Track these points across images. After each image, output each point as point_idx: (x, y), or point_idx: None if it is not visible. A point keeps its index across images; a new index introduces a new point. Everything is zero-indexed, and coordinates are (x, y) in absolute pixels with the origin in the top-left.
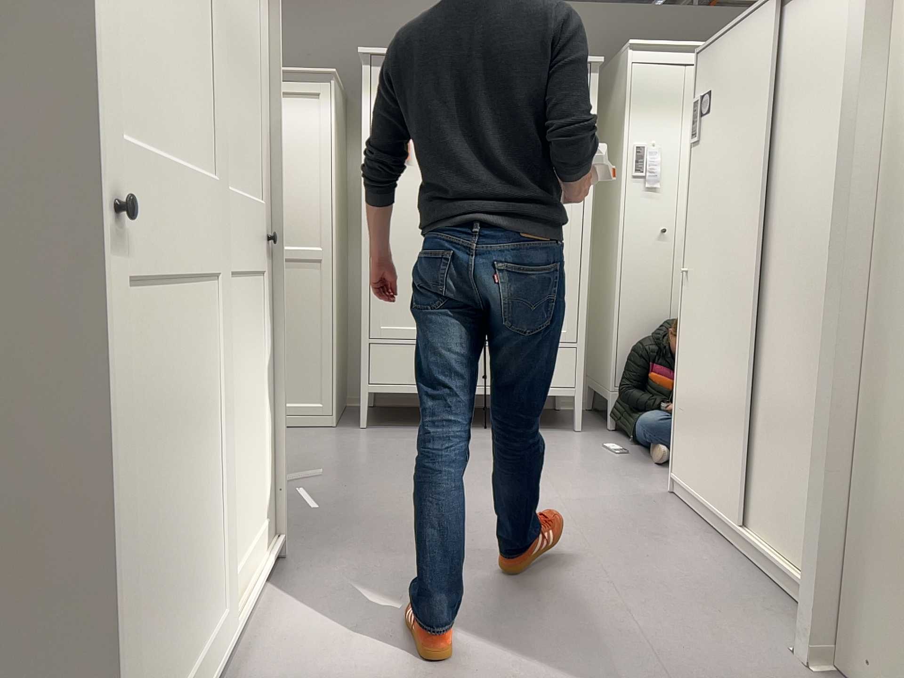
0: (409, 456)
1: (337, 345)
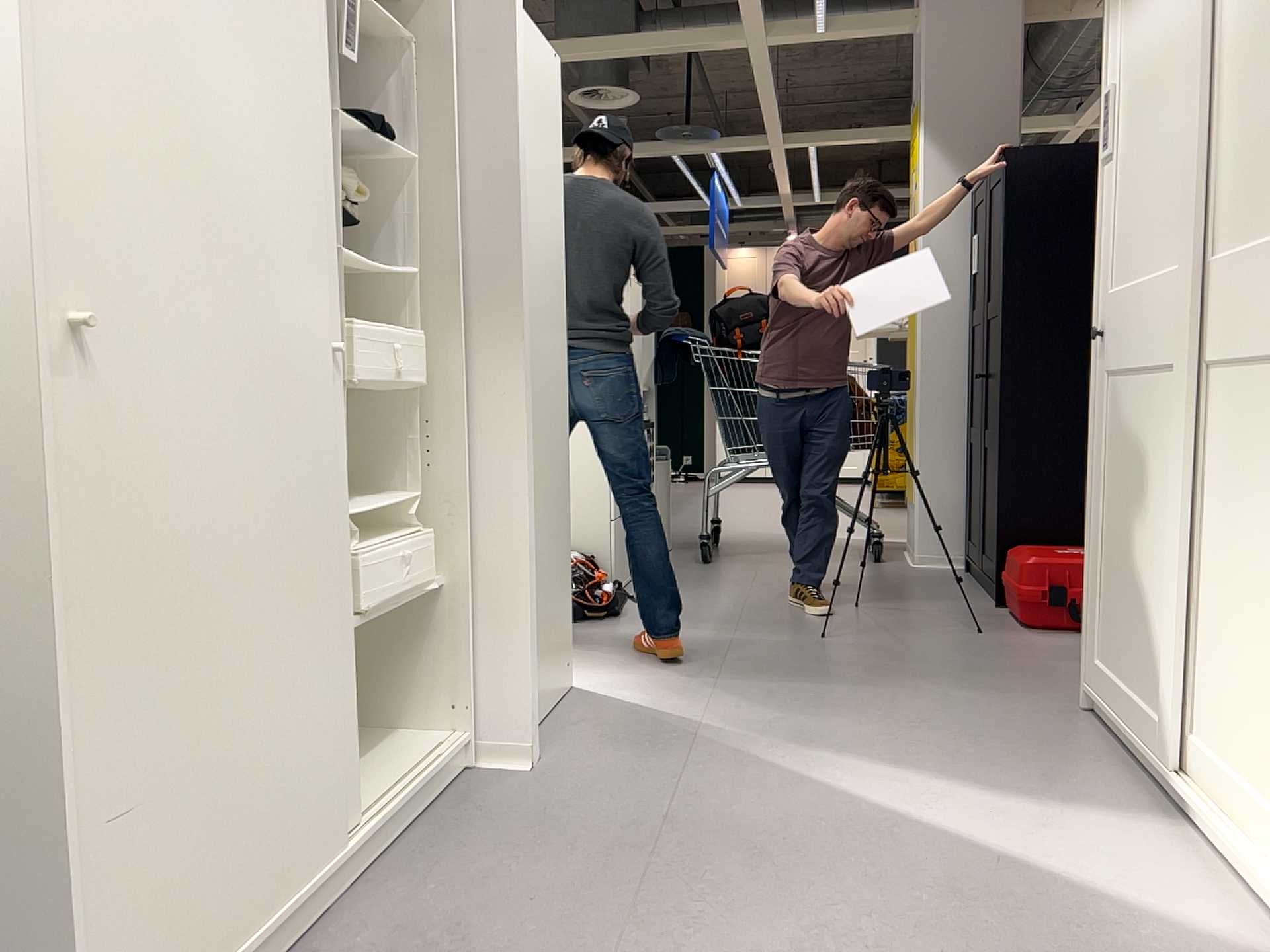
0: None
1: None
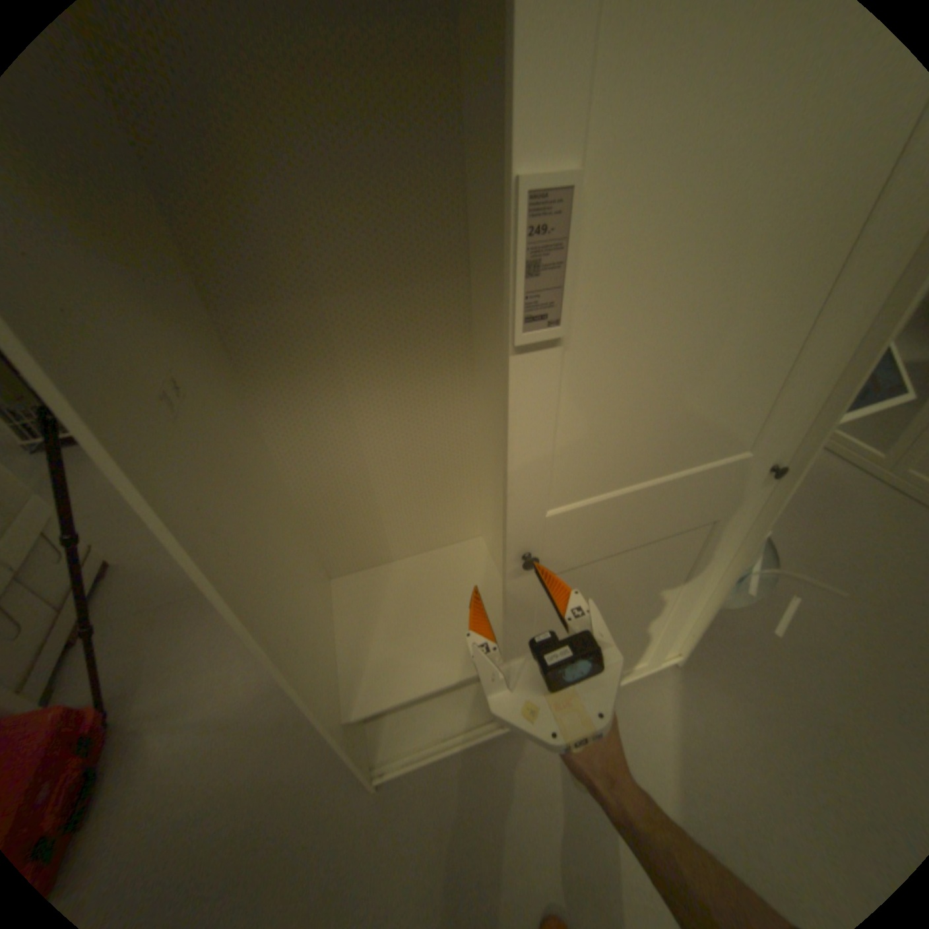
0: None
1: None
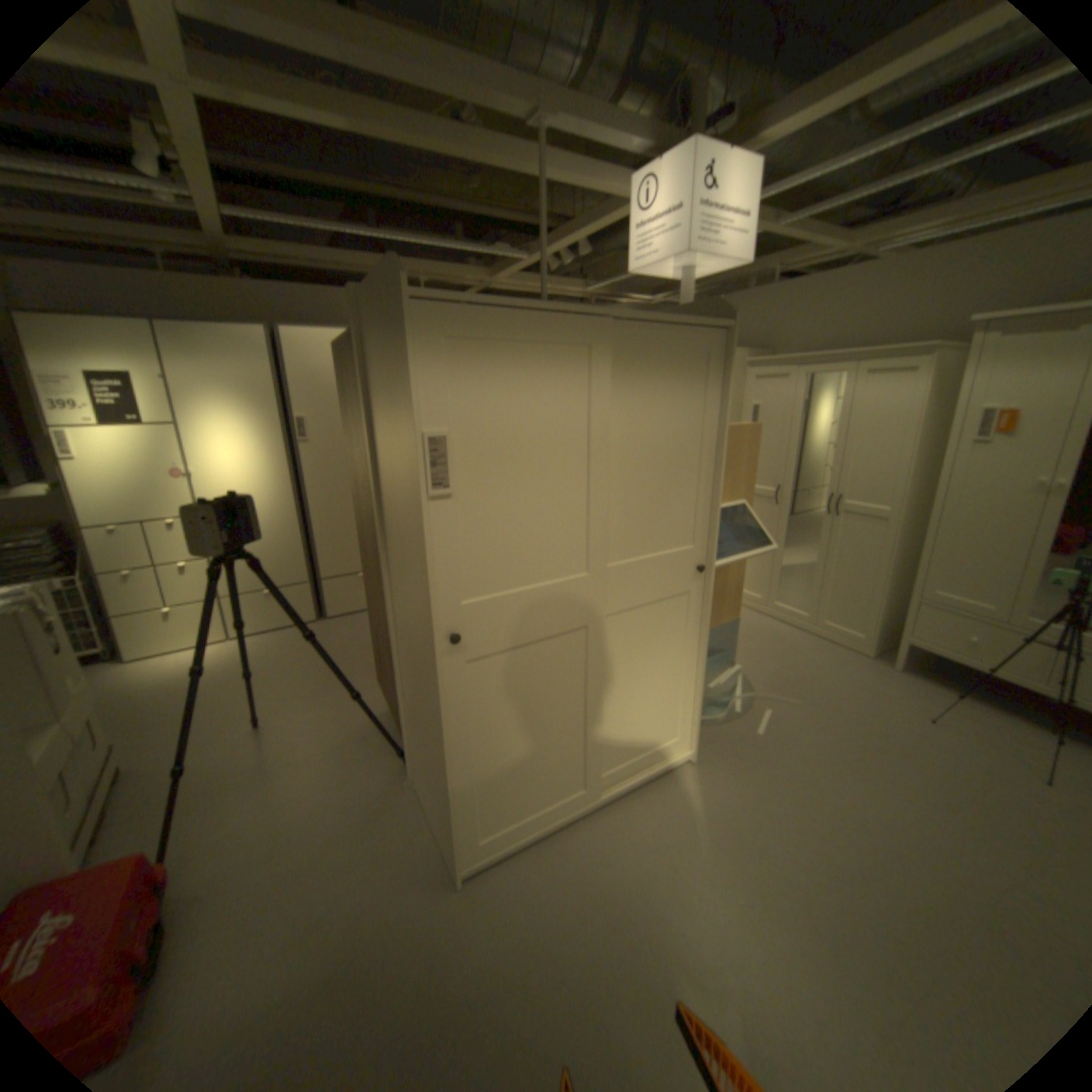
0: (906, 724)
1: (893, 592)
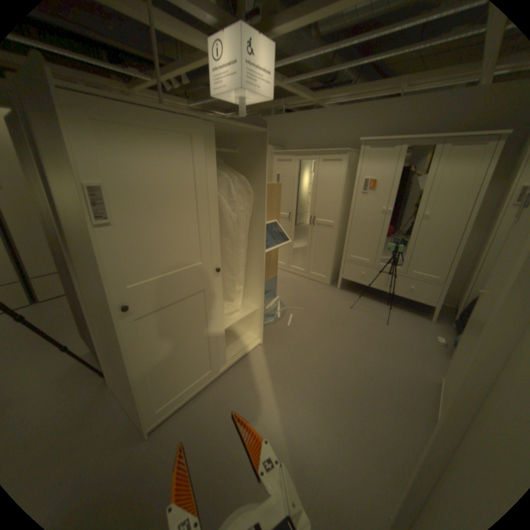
0: (341, 310)
1: (335, 257)
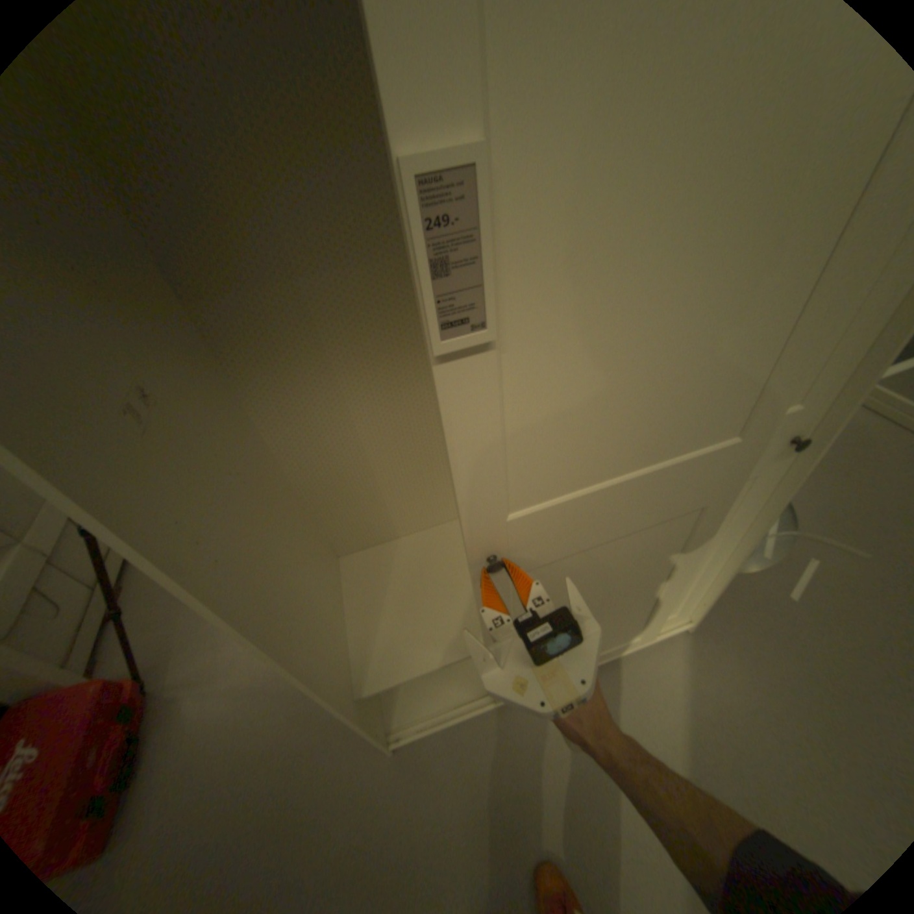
0: None
1: None
